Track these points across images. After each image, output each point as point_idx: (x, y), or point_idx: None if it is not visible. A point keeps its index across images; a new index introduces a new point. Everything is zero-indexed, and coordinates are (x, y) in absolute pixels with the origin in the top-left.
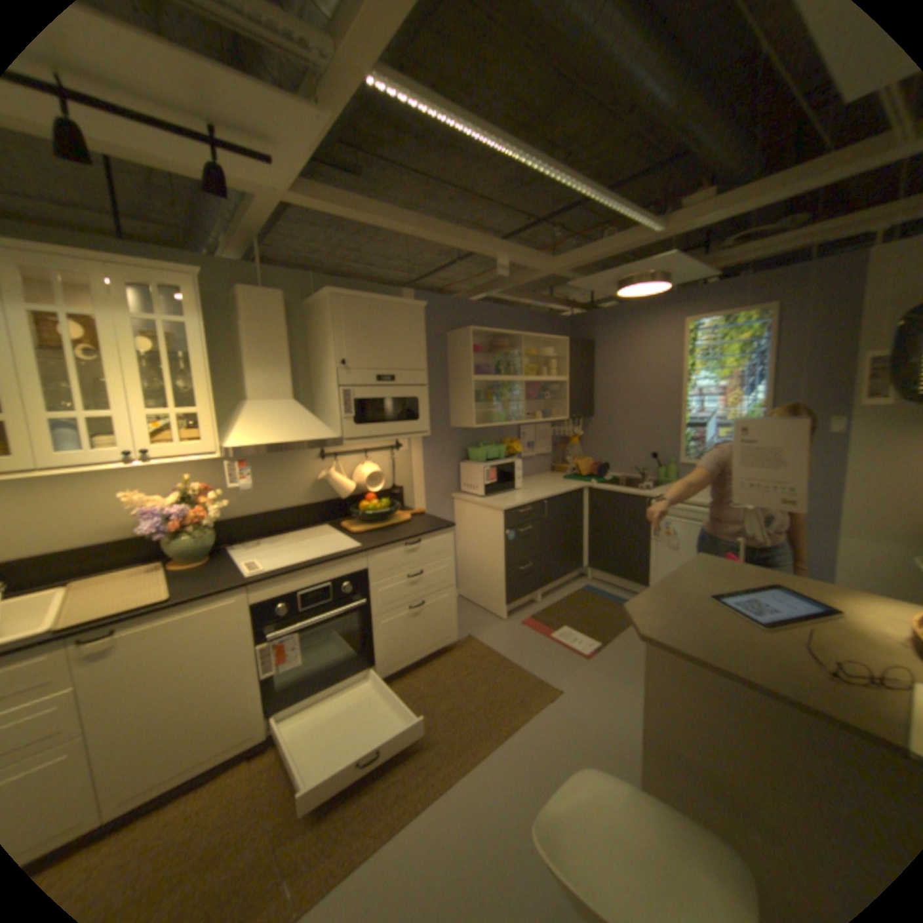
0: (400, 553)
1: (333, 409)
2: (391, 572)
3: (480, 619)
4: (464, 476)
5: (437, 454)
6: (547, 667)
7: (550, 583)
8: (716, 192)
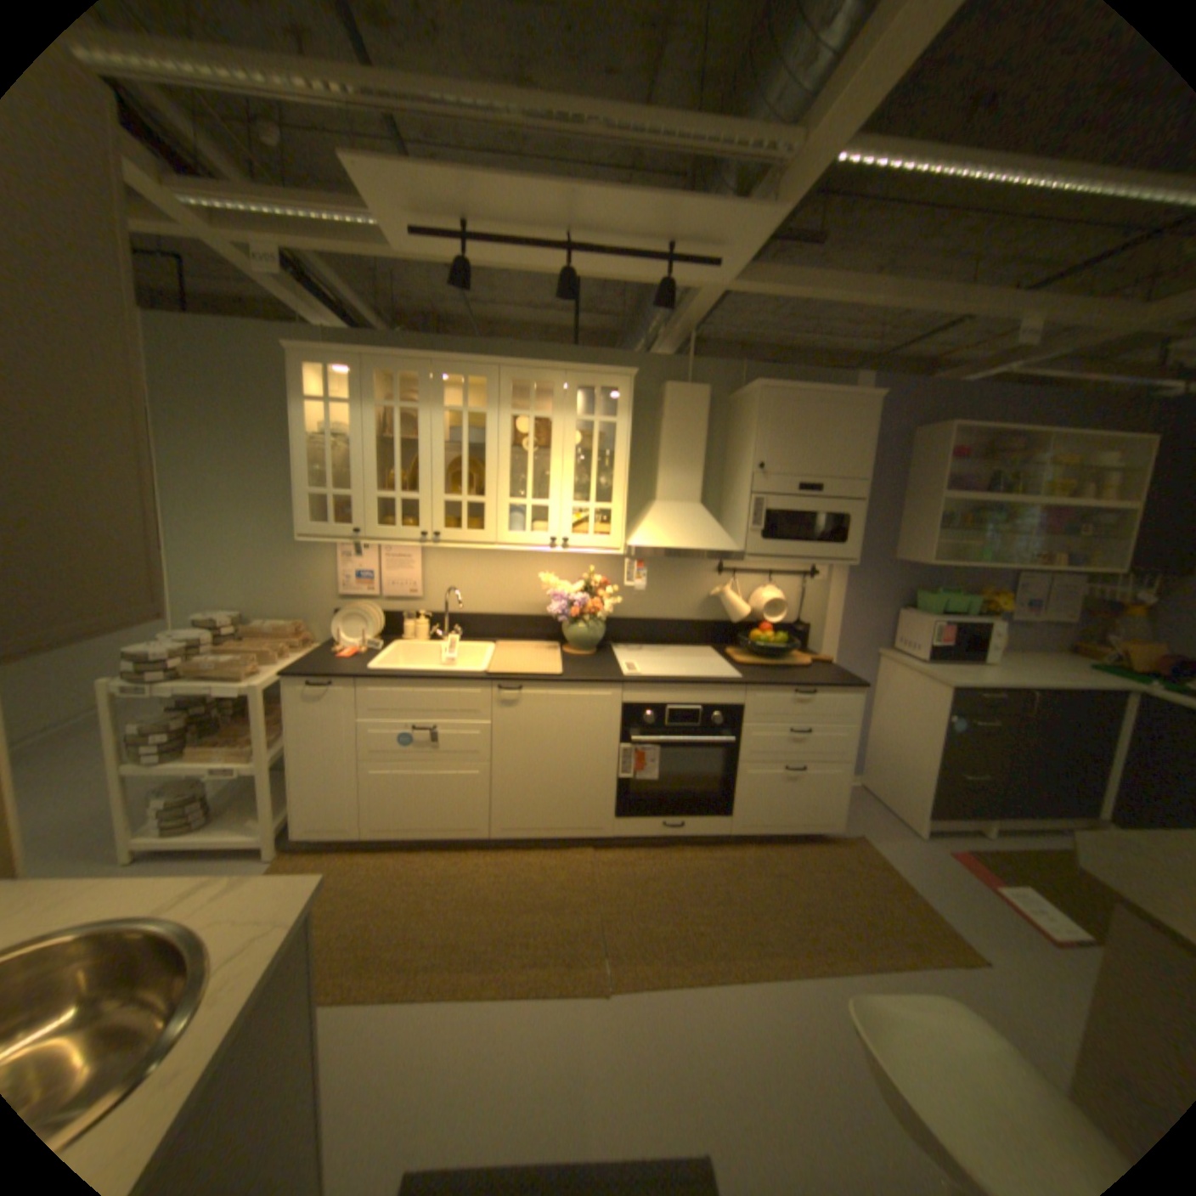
0: (788, 700)
1: (741, 519)
2: (772, 719)
3: (887, 826)
4: (905, 629)
5: (868, 593)
6: (977, 926)
7: (1022, 821)
8: None
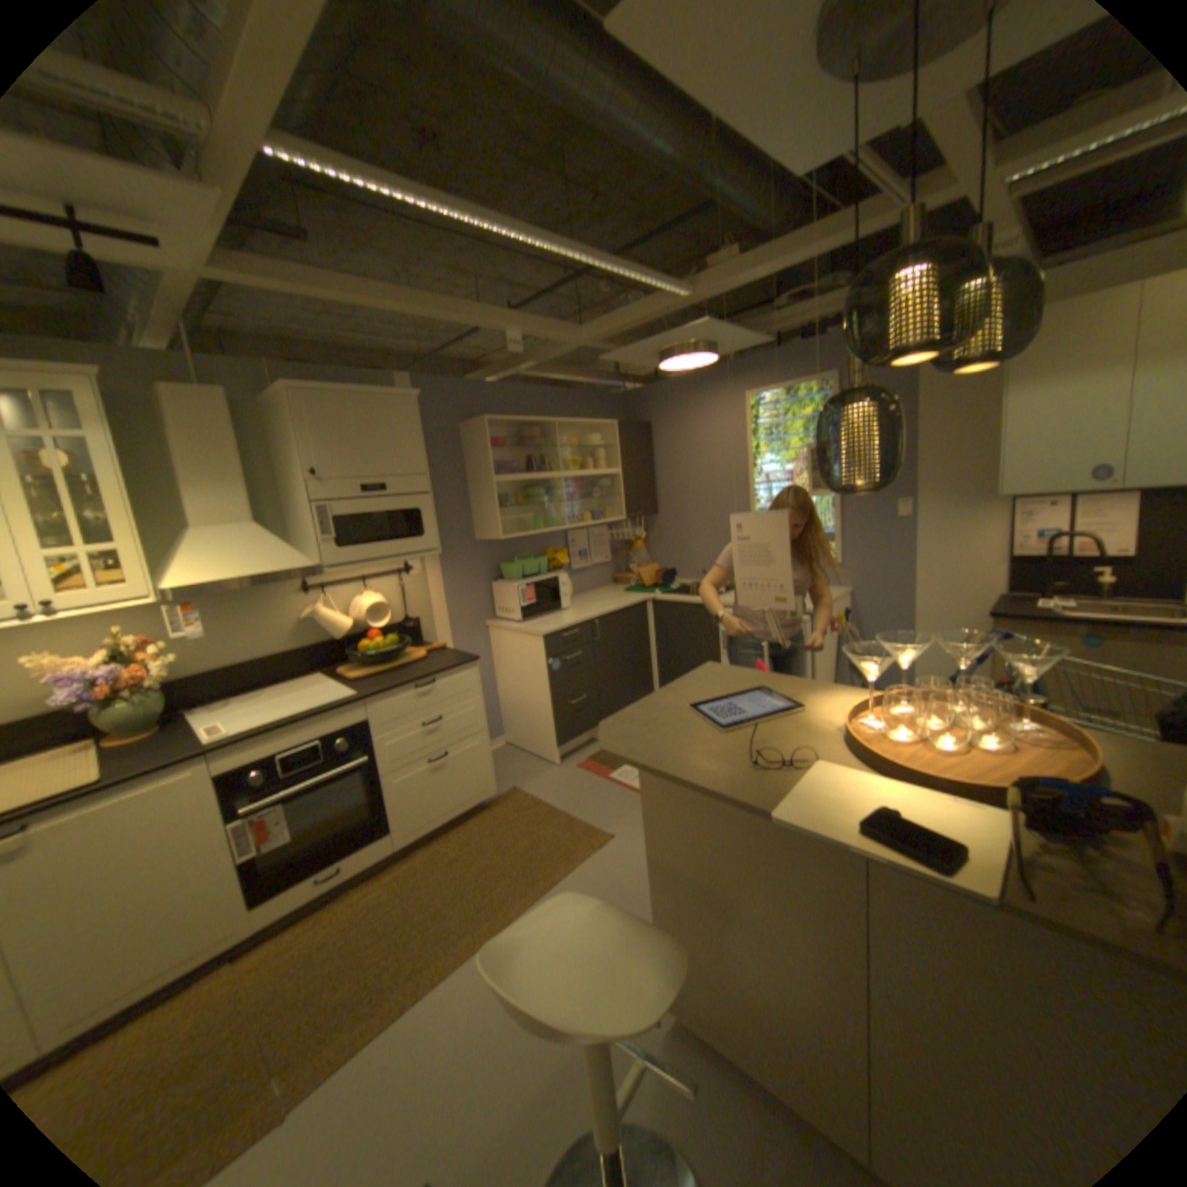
0: (411, 697)
1: (309, 530)
2: (400, 721)
3: (530, 767)
4: (500, 598)
5: (462, 575)
6: (601, 812)
7: None
8: (740, 249)
